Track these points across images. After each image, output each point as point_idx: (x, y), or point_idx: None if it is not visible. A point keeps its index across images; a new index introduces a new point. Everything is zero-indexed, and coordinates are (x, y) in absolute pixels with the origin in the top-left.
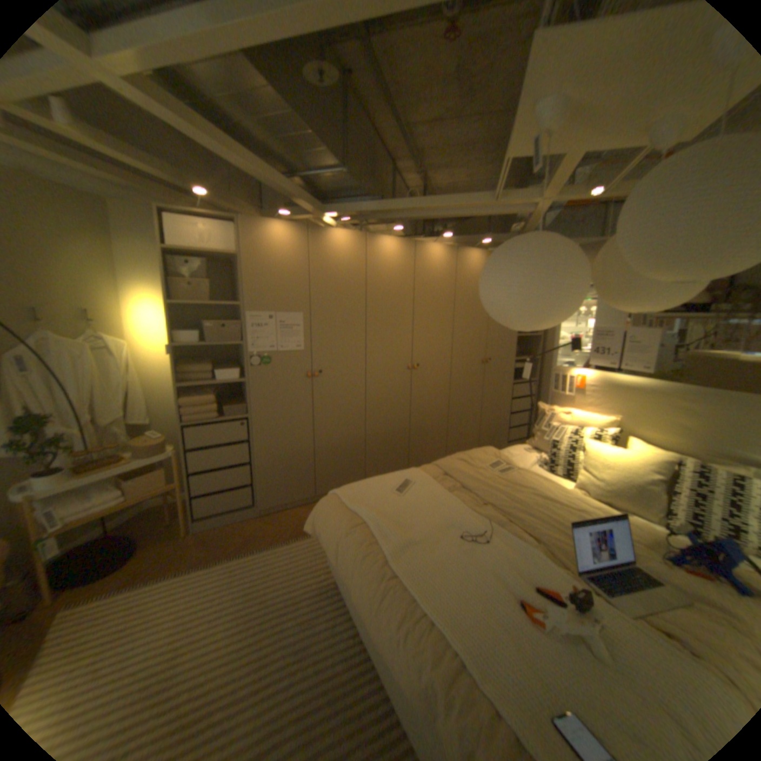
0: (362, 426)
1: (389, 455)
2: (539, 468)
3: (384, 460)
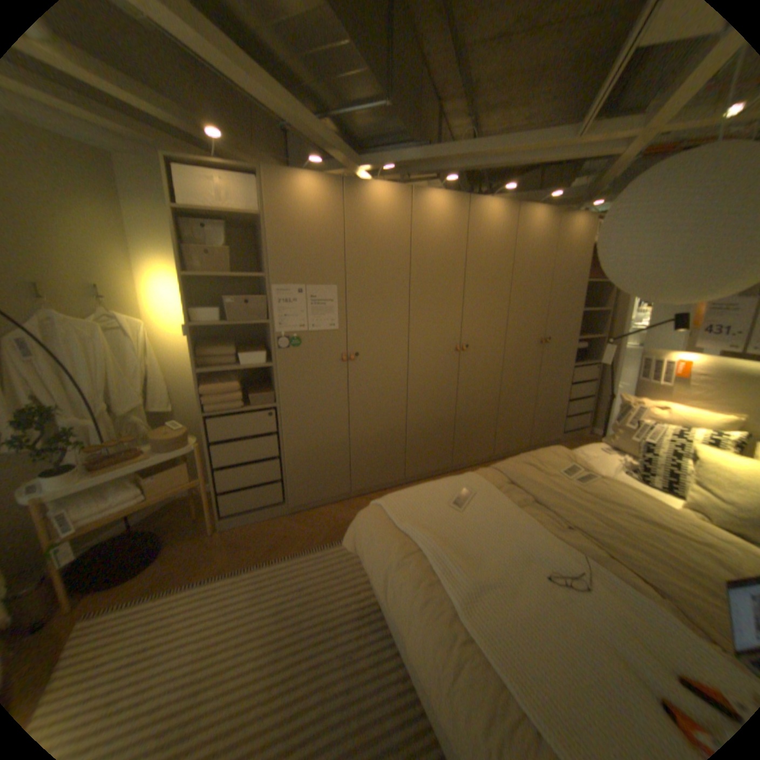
0: (403, 414)
1: (432, 446)
2: (626, 475)
3: (427, 452)
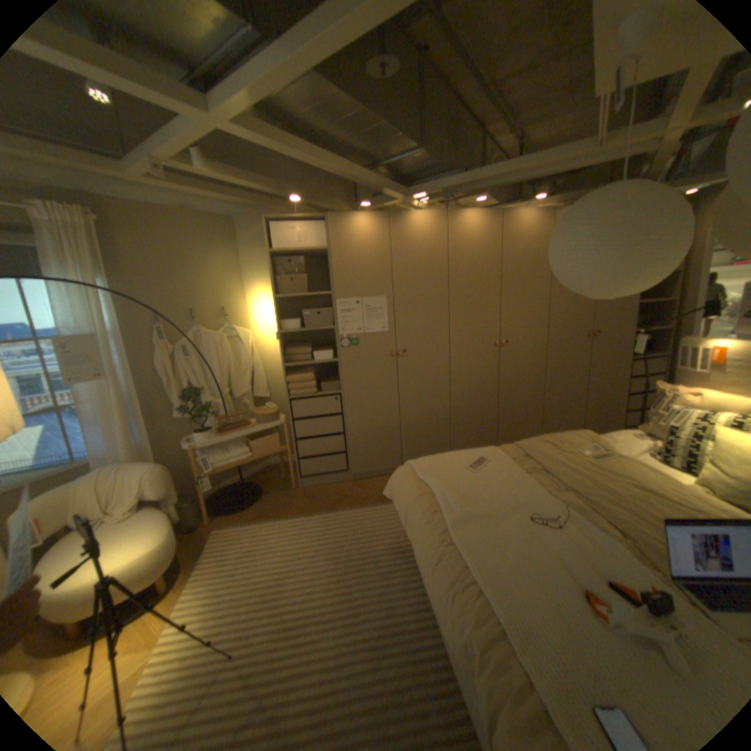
0: (447, 403)
1: (476, 433)
2: (650, 457)
3: (471, 438)
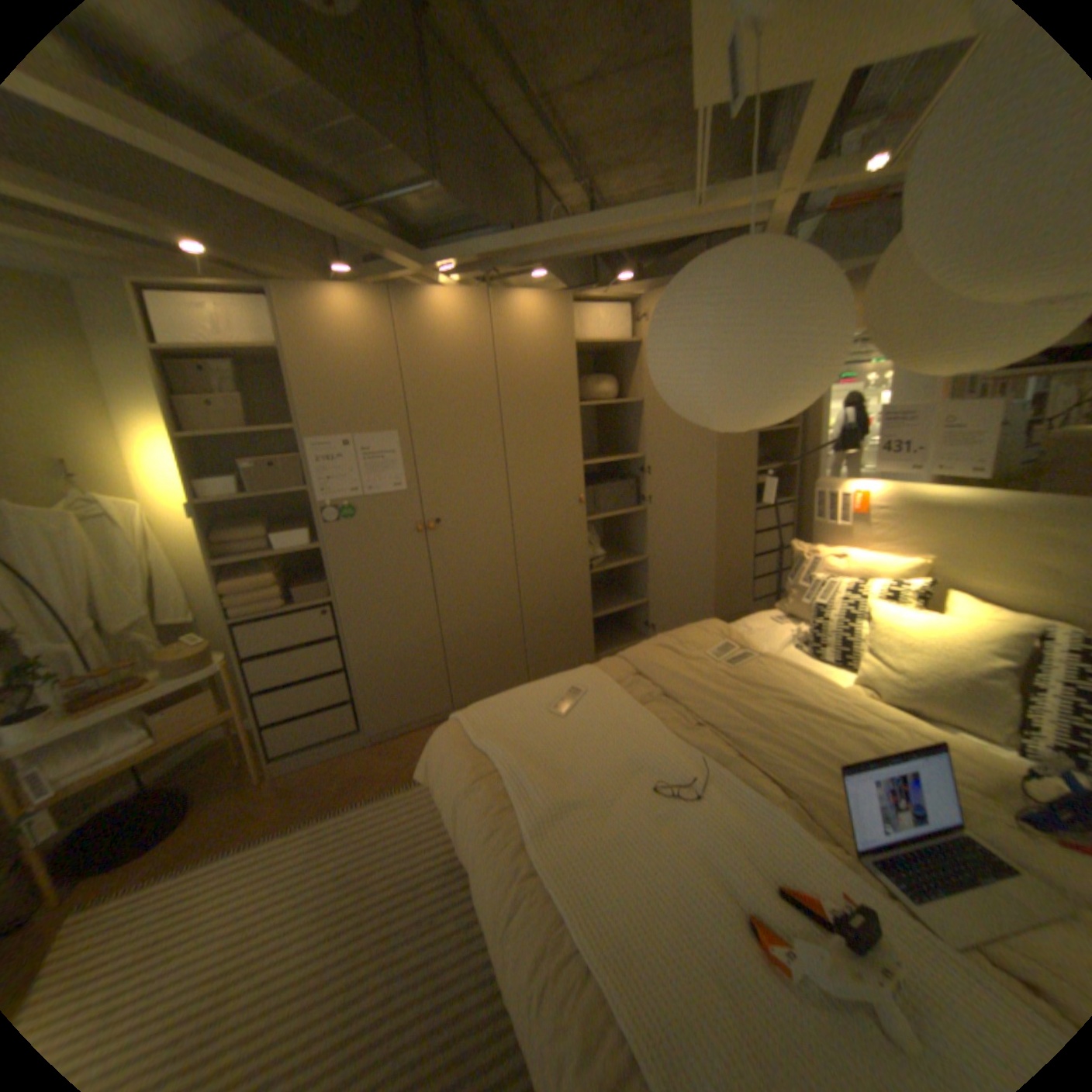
0: (515, 597)
1: (563, 636)
2: (796, 650)
3: (557, 645)
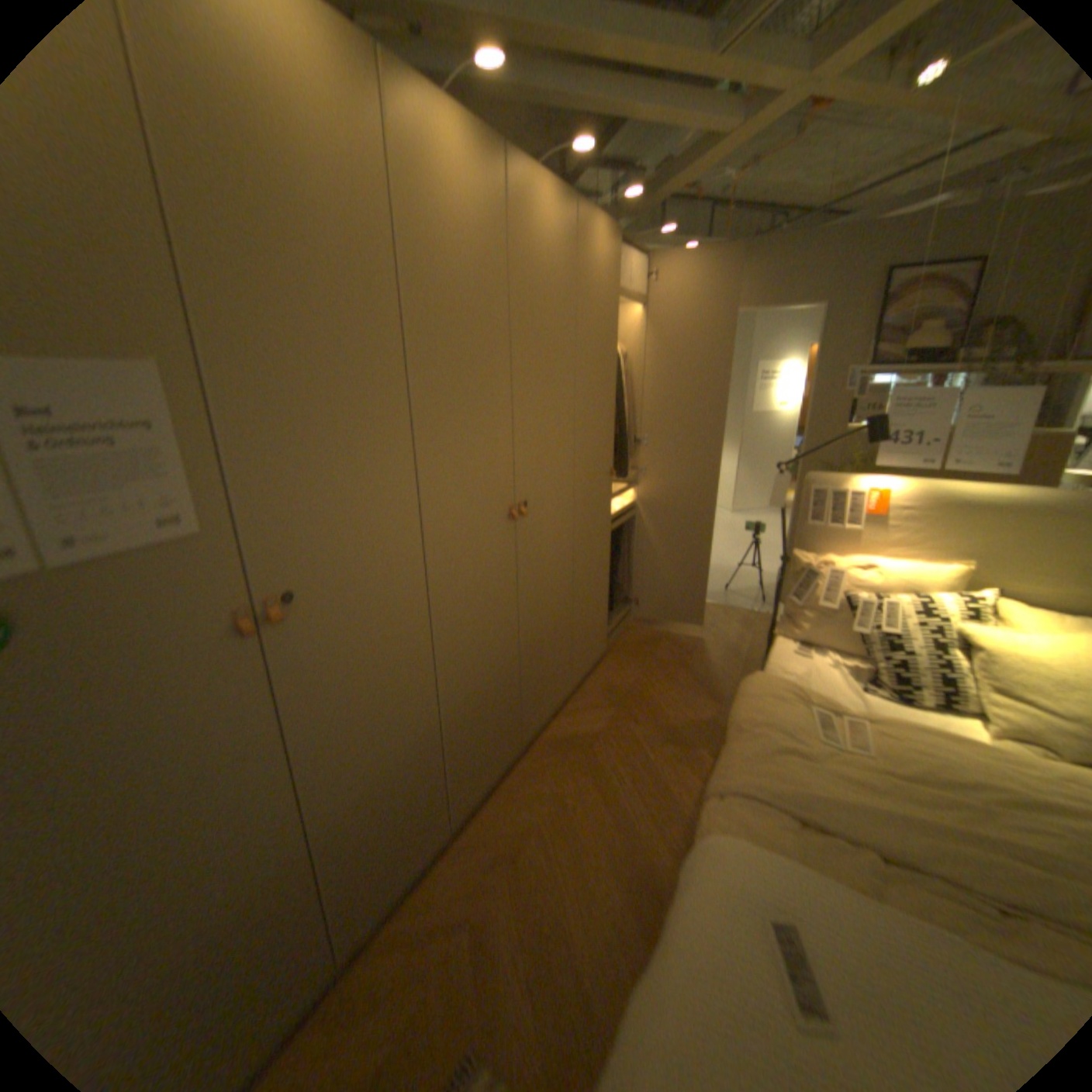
0: (432, 699)
1: (491, 731)
2: (871, 695)
3: (484, 748)
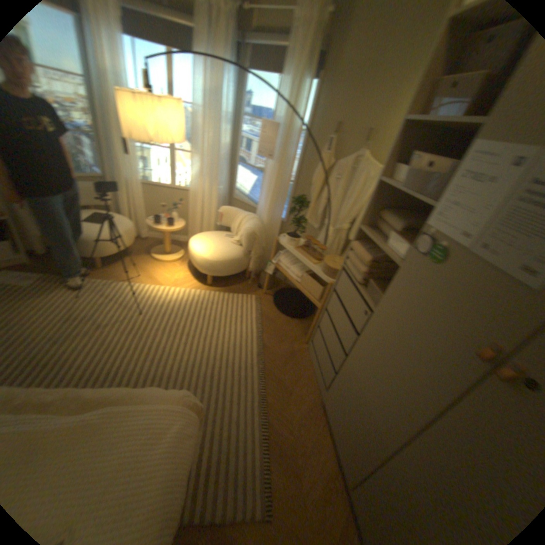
0: None
1: None
2: None
3: None
